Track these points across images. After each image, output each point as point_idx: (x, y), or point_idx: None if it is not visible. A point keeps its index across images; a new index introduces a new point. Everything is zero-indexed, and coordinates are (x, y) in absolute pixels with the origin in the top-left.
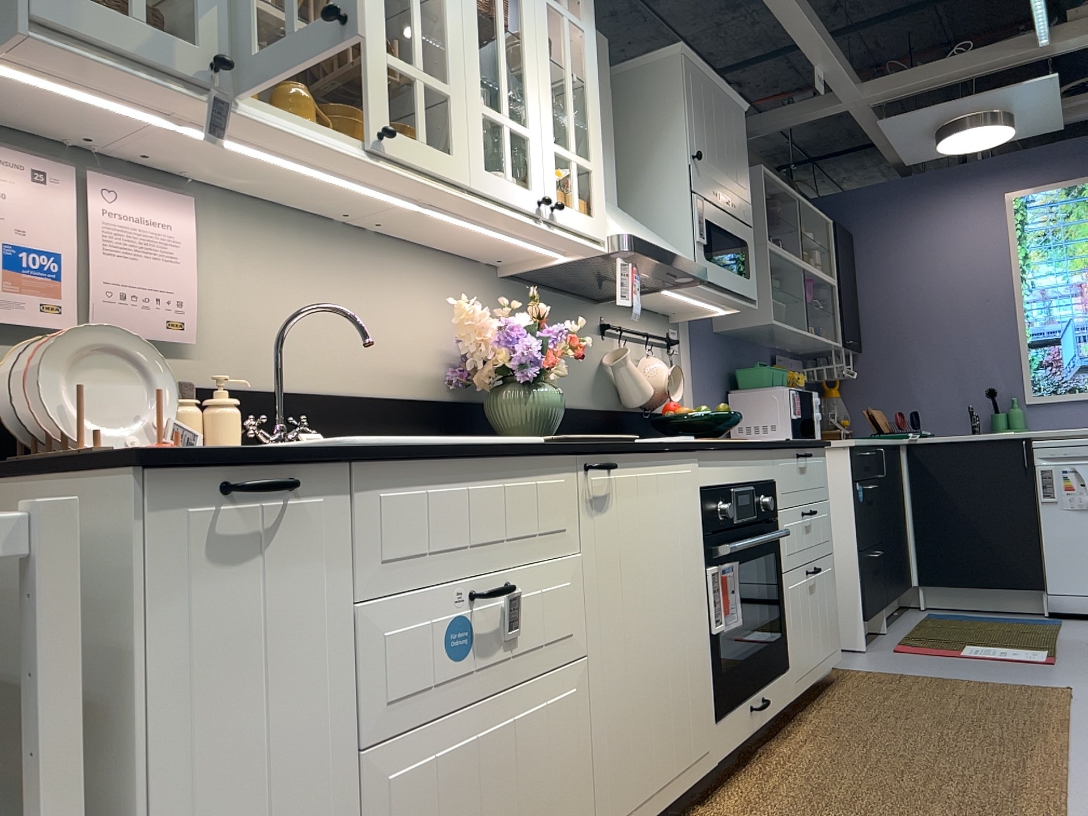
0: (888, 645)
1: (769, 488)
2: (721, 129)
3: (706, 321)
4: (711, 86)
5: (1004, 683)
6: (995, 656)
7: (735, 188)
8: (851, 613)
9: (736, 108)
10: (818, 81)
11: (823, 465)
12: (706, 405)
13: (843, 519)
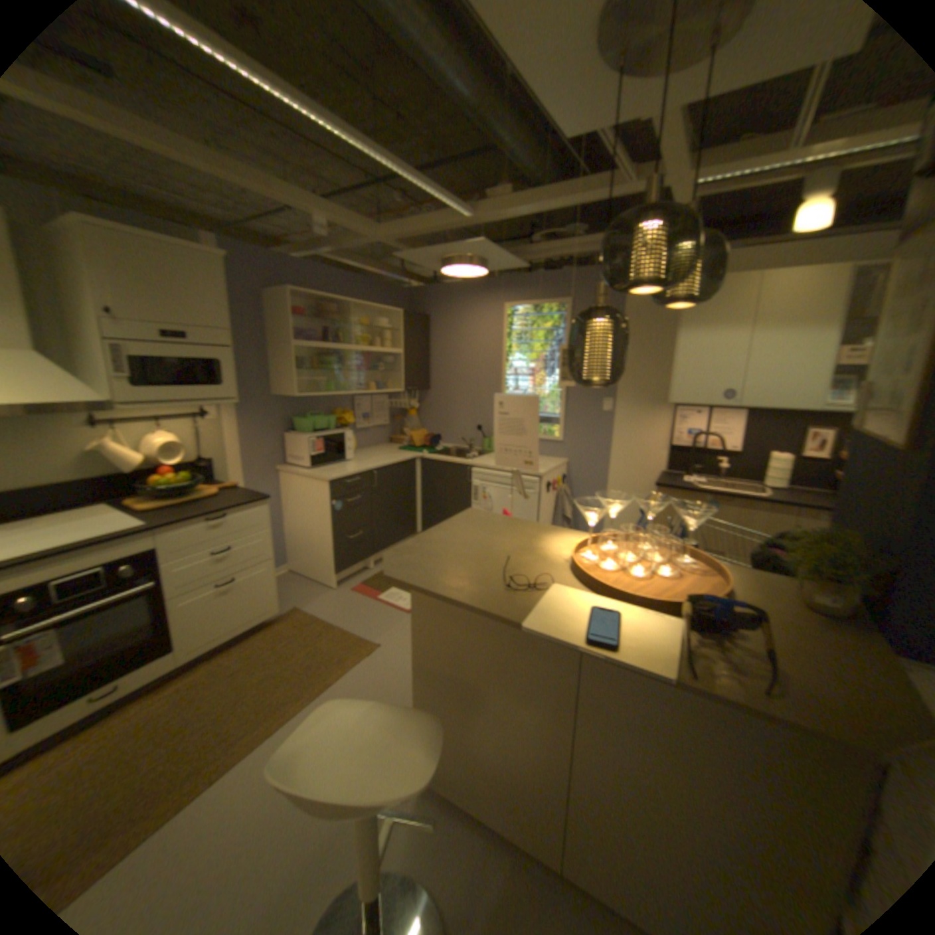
0: (358, 583)
1: (143, 557)
2: (171, 279)
3: (260, 390)
4: (150, 244)
5: (355, 637)
6: (392, 603)
7: (198, 322)
8: (331, 569)
9: (203, 256)
10: (318, 227)
11: (259, 513)
12: (256, 444)
13: (328, 521)
